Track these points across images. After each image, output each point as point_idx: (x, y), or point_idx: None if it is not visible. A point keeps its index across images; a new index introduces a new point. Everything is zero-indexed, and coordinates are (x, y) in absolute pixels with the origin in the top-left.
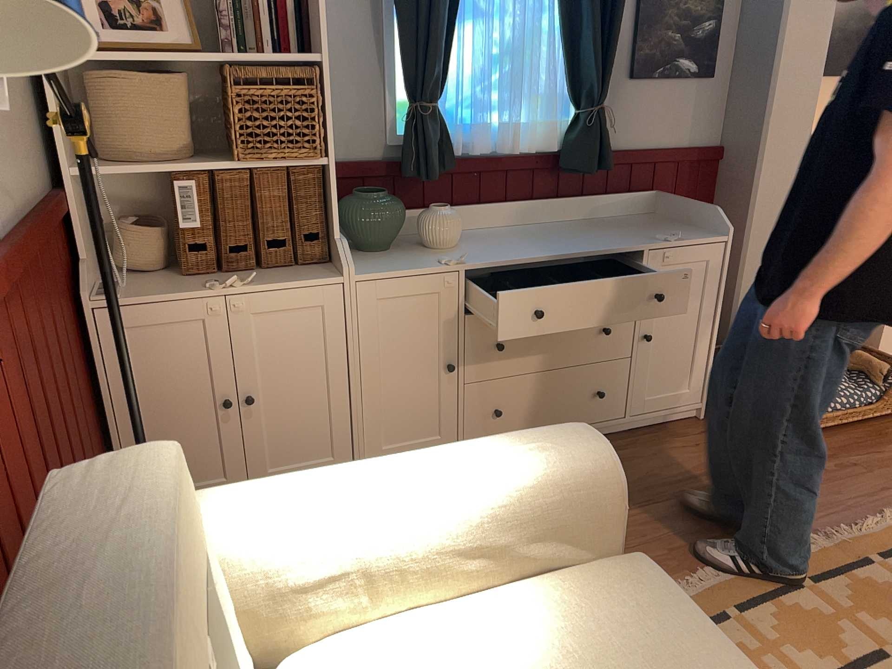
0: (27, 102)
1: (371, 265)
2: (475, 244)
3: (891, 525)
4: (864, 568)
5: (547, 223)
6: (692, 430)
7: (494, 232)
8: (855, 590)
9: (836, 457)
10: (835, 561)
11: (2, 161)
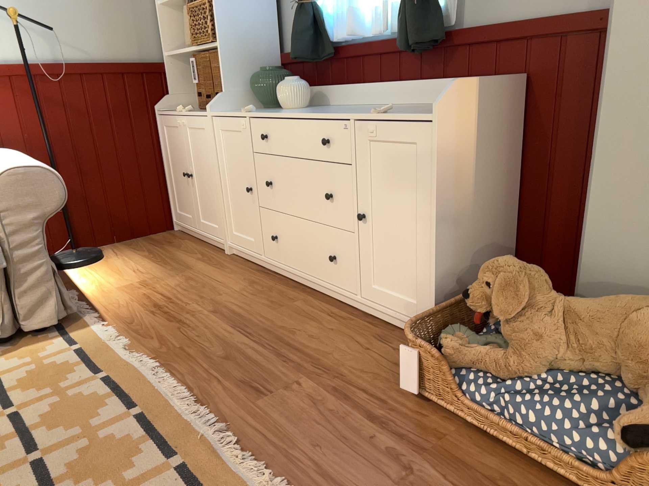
0: (149, 24)
1: (234, 111)
2: (302, 109)
3: (248, 485)
4: (158, 451)
5: (400, 105)
6: (398, 345)
7: (349, 107)
8: (123, 442)
9: (418, 452)
10: (168, 431)
11: (89, 41)
